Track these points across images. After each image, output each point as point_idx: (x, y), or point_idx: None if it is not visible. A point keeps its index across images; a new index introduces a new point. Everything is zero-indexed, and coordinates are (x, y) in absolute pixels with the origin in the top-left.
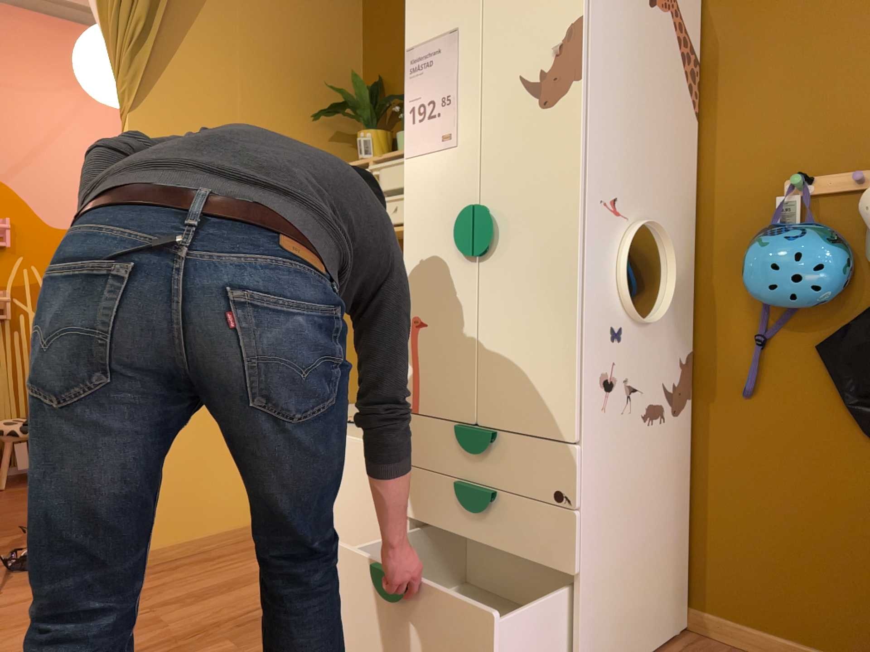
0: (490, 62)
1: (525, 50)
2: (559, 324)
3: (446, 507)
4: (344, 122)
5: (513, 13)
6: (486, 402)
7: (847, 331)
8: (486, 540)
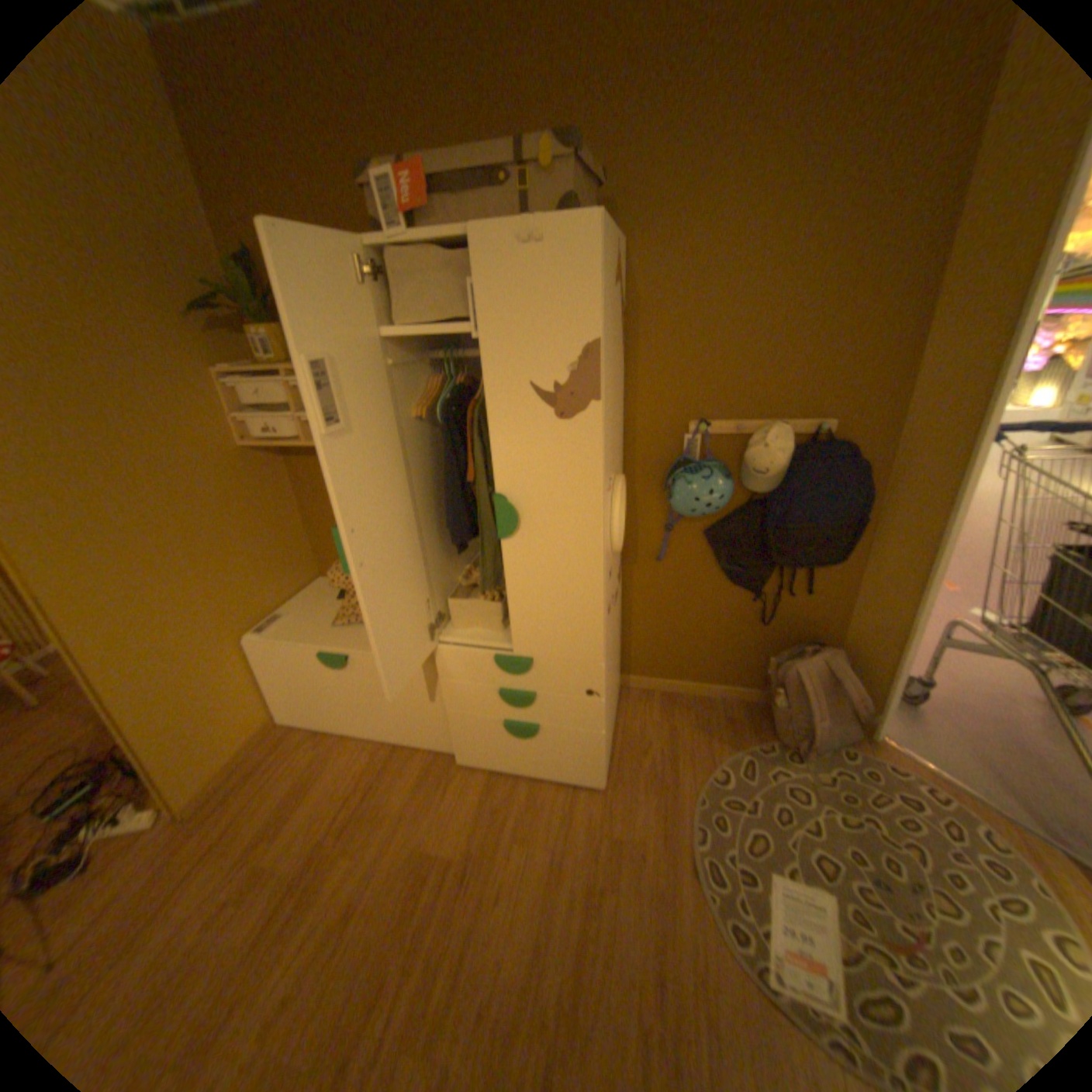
0: (490, 359)
1: (534, 357)
2: (584, 592)
3: (489, 703)
4: (211, 305)
5: (515, 312)
6: (520, 640)
7: (724, 526)
8: (529, 719)
